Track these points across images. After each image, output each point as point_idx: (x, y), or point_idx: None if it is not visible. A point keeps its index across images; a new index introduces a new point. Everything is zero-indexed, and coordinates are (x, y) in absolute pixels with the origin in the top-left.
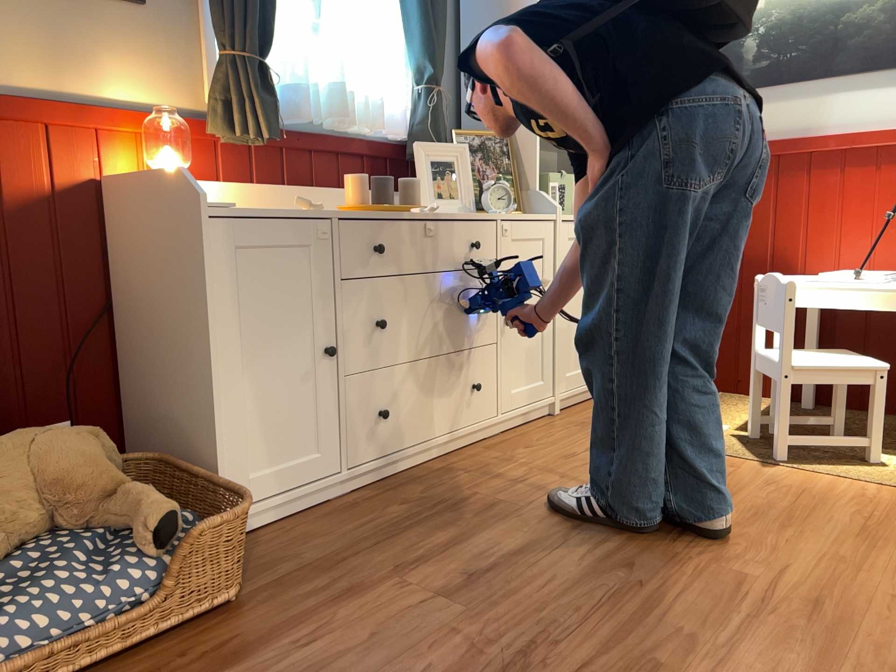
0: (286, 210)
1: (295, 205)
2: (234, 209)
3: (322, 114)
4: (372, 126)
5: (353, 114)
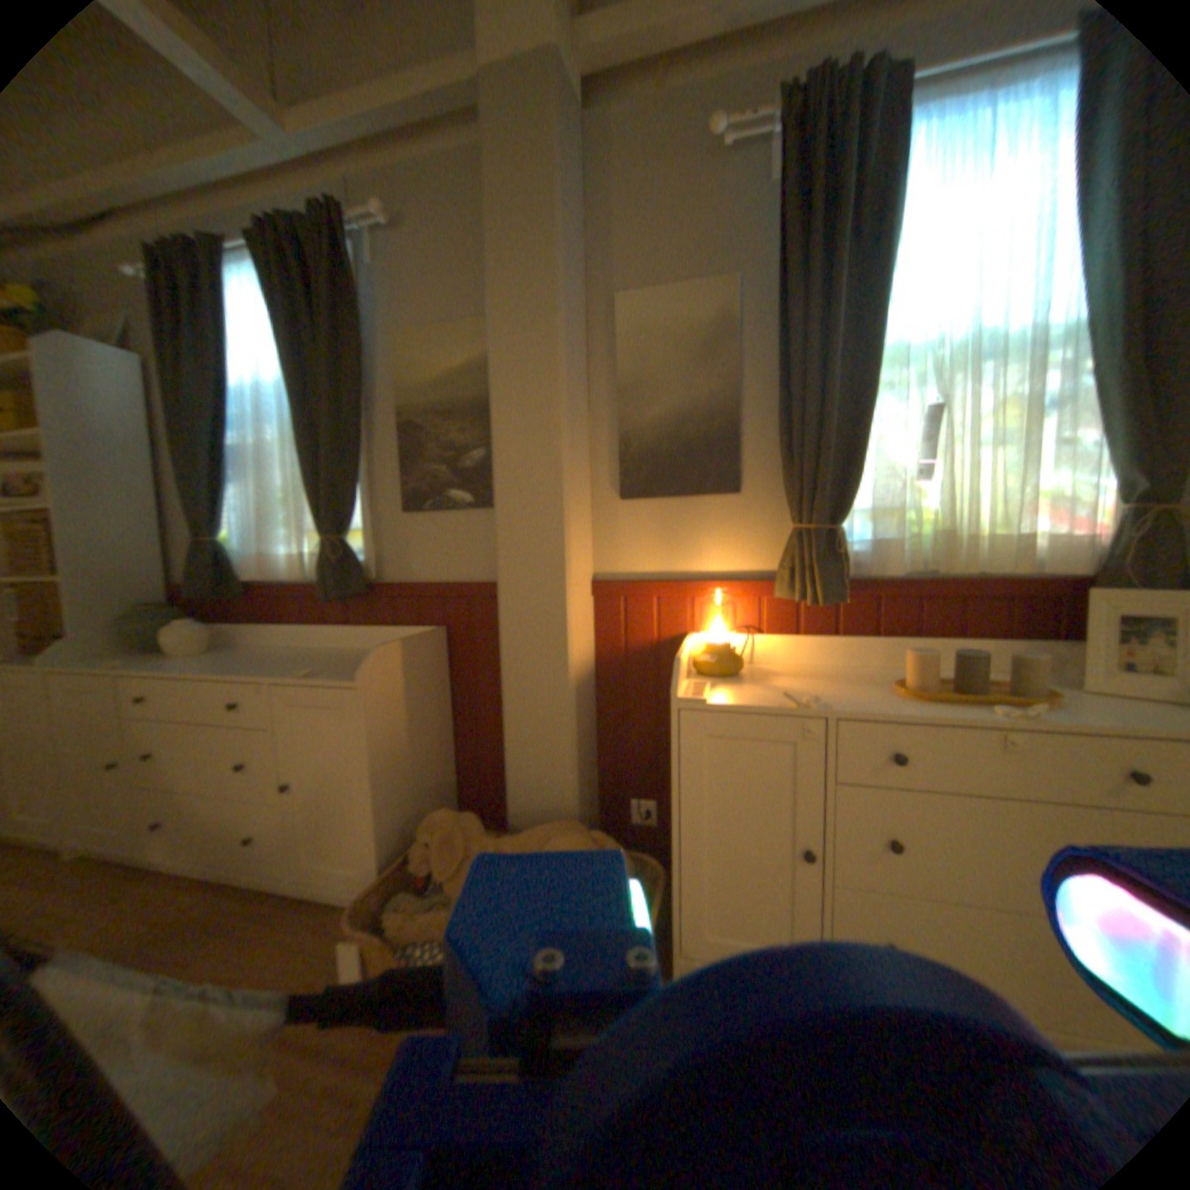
0: (783, 700)
1: (791, 697)
2: (722, 698)
3: (932, 561)
4: (1013, 569)
5: (990, 552)
